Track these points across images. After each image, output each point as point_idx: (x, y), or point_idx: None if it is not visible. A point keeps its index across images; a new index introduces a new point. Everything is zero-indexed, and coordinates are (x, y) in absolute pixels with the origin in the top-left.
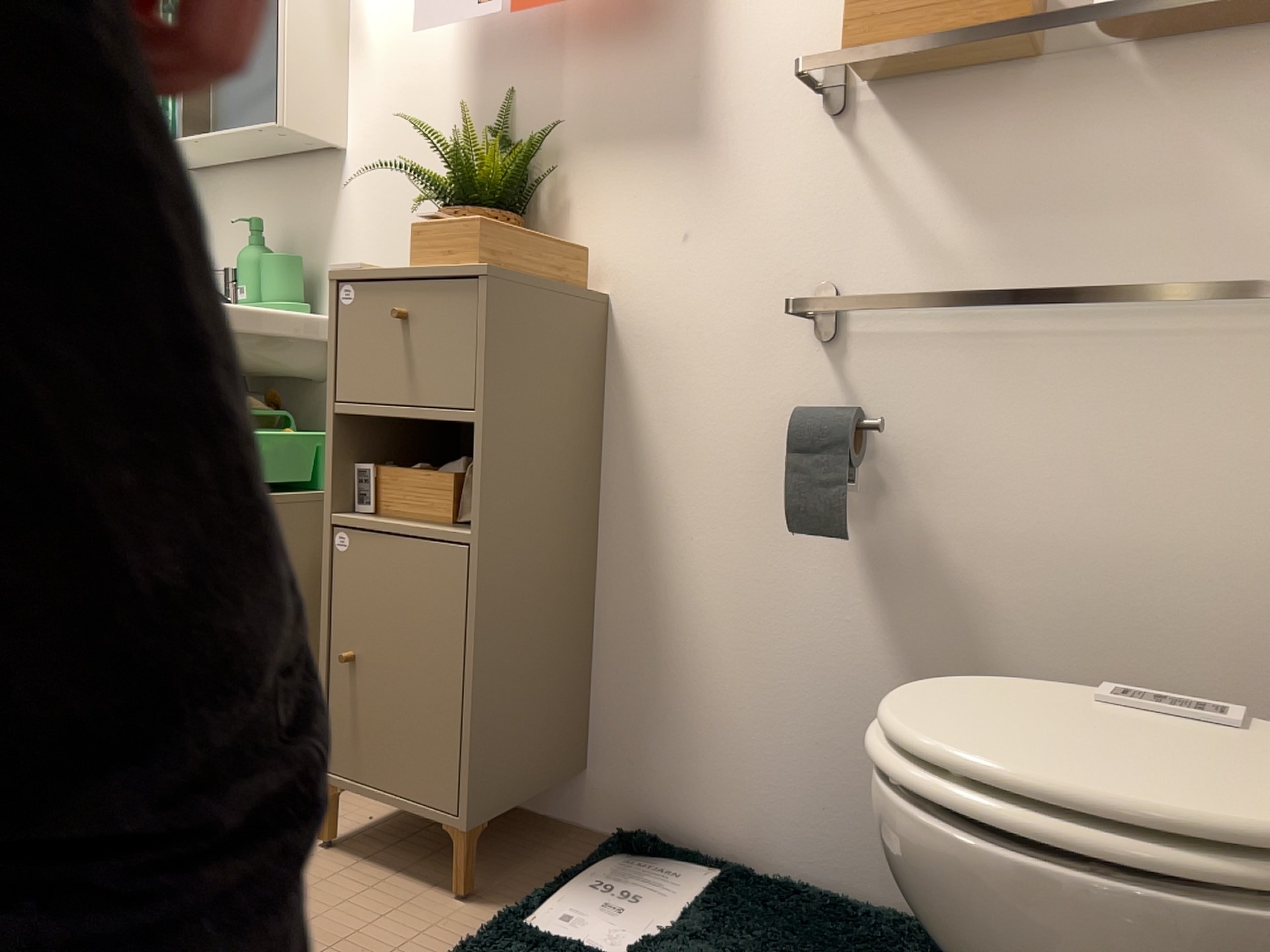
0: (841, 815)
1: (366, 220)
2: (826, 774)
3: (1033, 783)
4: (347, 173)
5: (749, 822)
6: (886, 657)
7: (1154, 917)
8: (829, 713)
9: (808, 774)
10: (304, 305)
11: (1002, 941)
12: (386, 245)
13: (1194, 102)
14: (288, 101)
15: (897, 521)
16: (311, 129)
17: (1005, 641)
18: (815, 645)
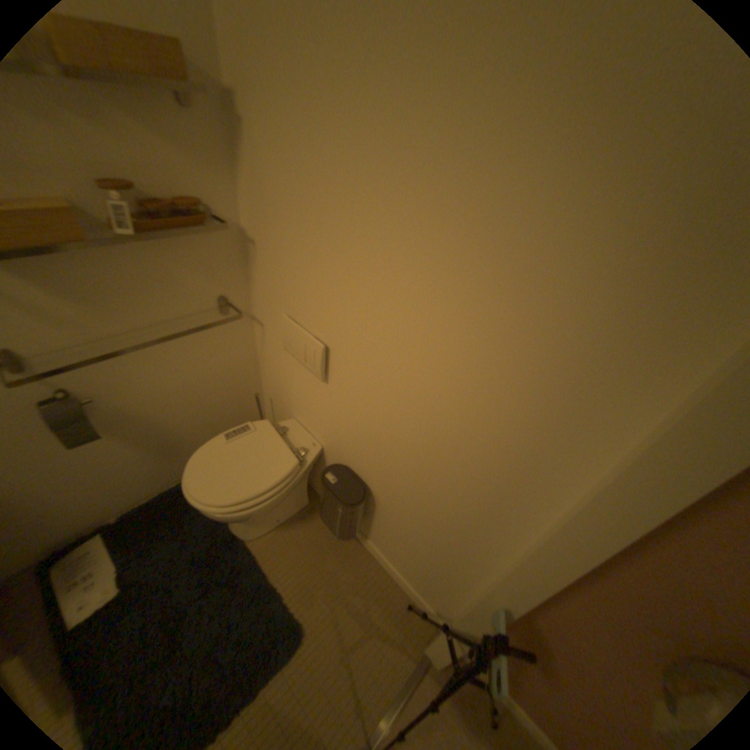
0: (126, 489)
1: None
2: (114, 486)
3: (250, 493)
4: None
5: (90, 516)
6: (119, 448)
7: (279, 495)
8: (106, 473)
9: (107, 490)
10: None
11: (254, 517)
12: None
13: (156, 248)
14: None
15: (100, 414)
16: None
17: (159, 421)
18: (86, 463)
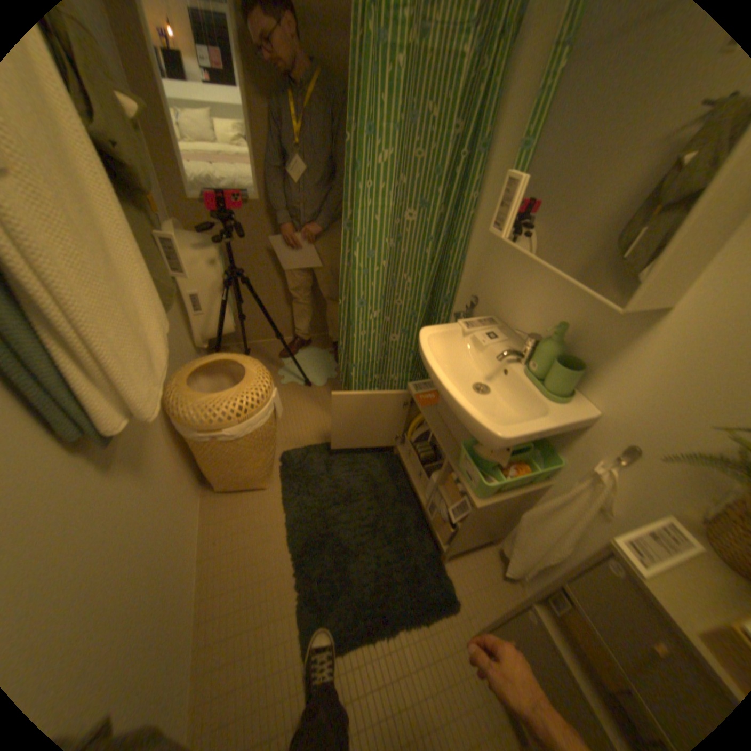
0: None
1: (658, 370)
2: None
3: None
4: (663, 322)
5: None
6: None
7: None
8: None
9: None
10: (573, 396)
11: None
12: (665, 400)
13: None
14: (648, 287)
15: None
16: (654, 302)
17: None
18: None
